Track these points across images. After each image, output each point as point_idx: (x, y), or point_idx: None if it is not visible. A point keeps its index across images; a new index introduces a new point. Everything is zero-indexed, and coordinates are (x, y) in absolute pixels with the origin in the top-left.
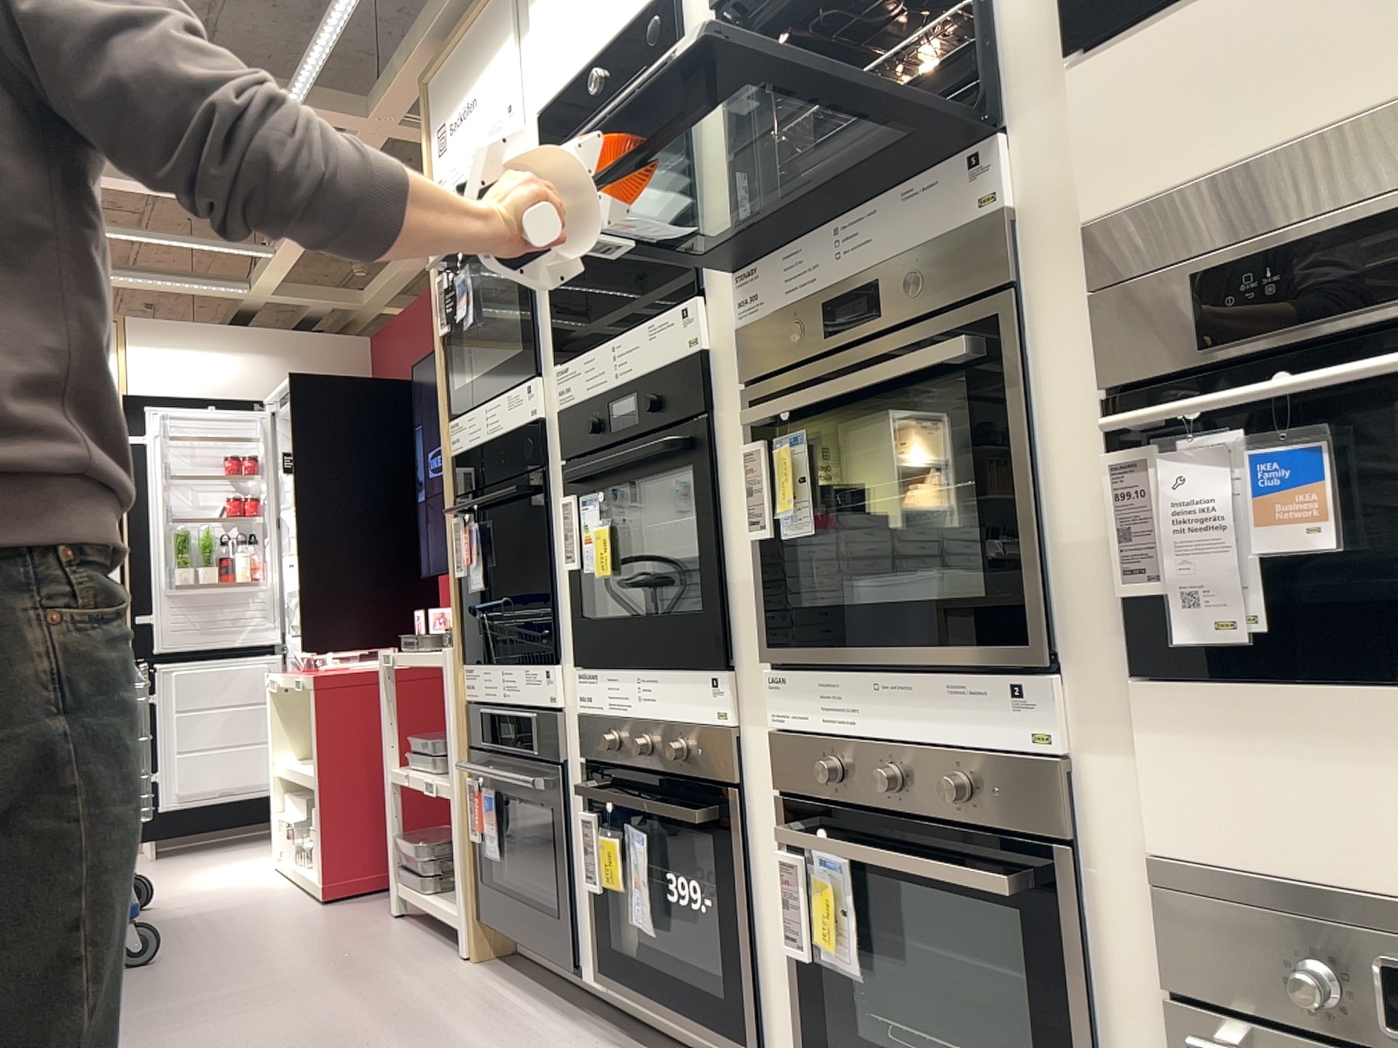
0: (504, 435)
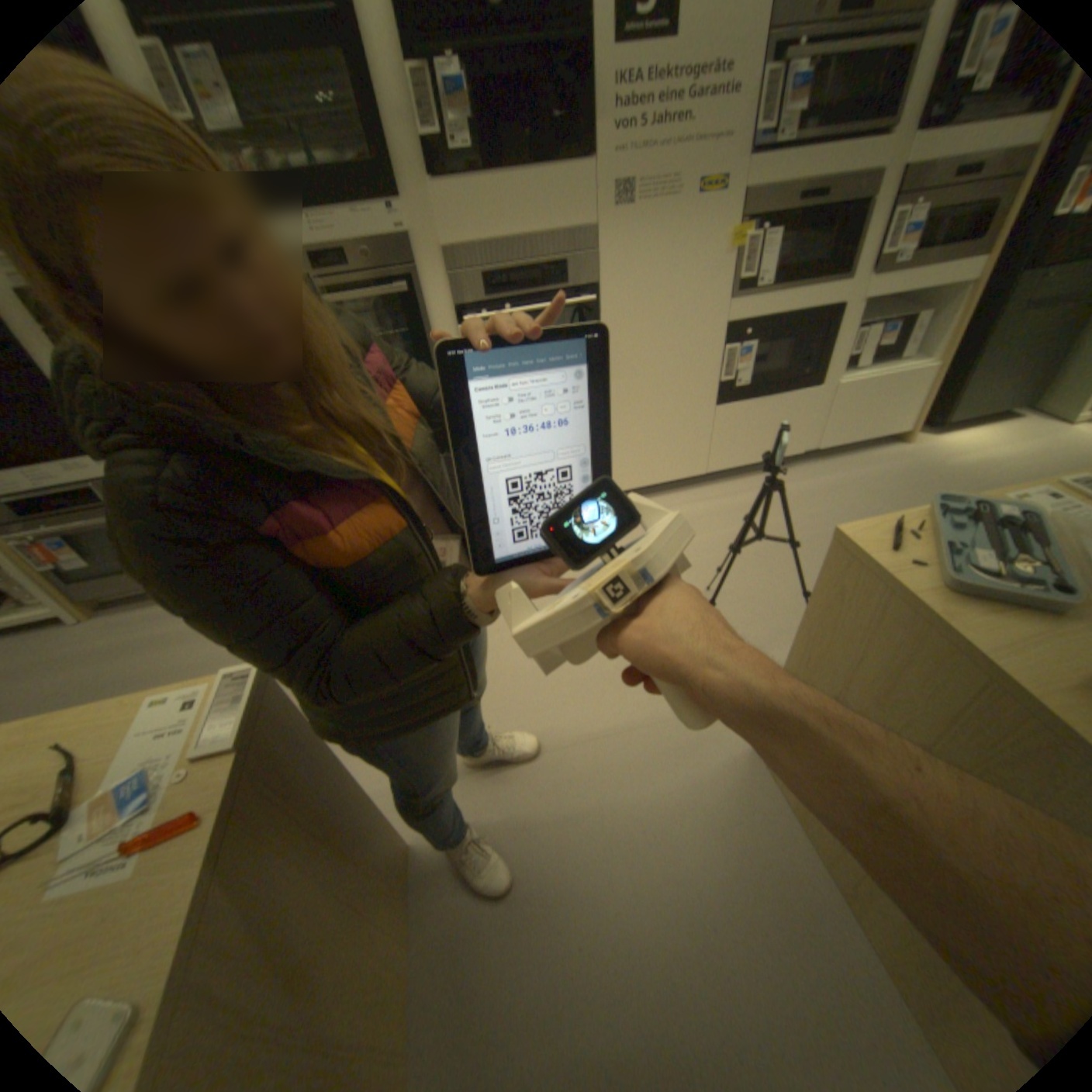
0: None
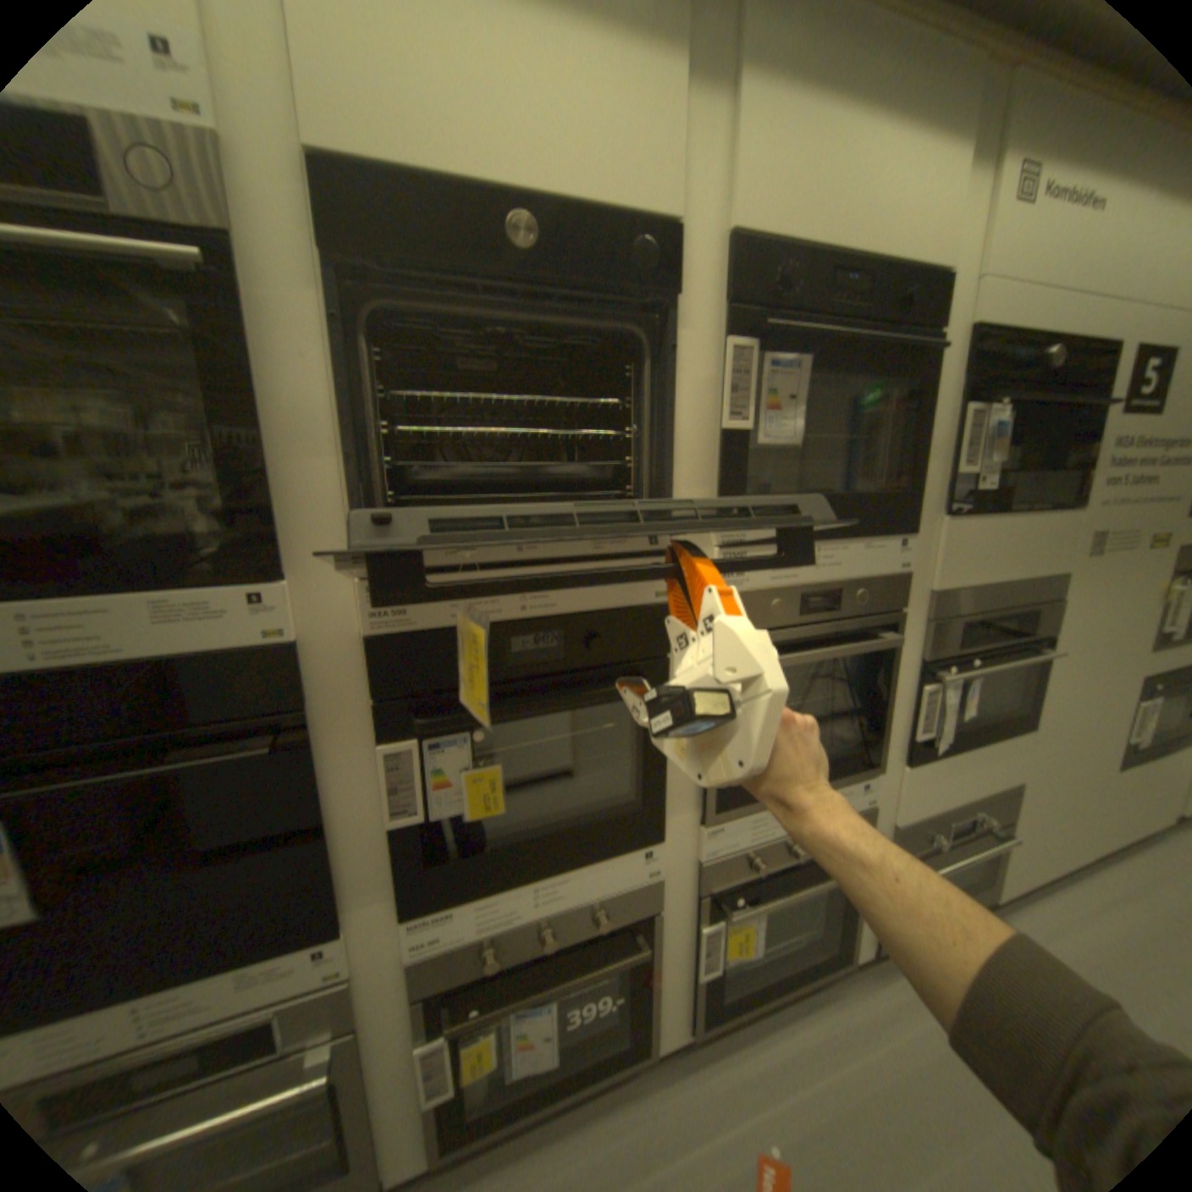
0: (119, 658)
